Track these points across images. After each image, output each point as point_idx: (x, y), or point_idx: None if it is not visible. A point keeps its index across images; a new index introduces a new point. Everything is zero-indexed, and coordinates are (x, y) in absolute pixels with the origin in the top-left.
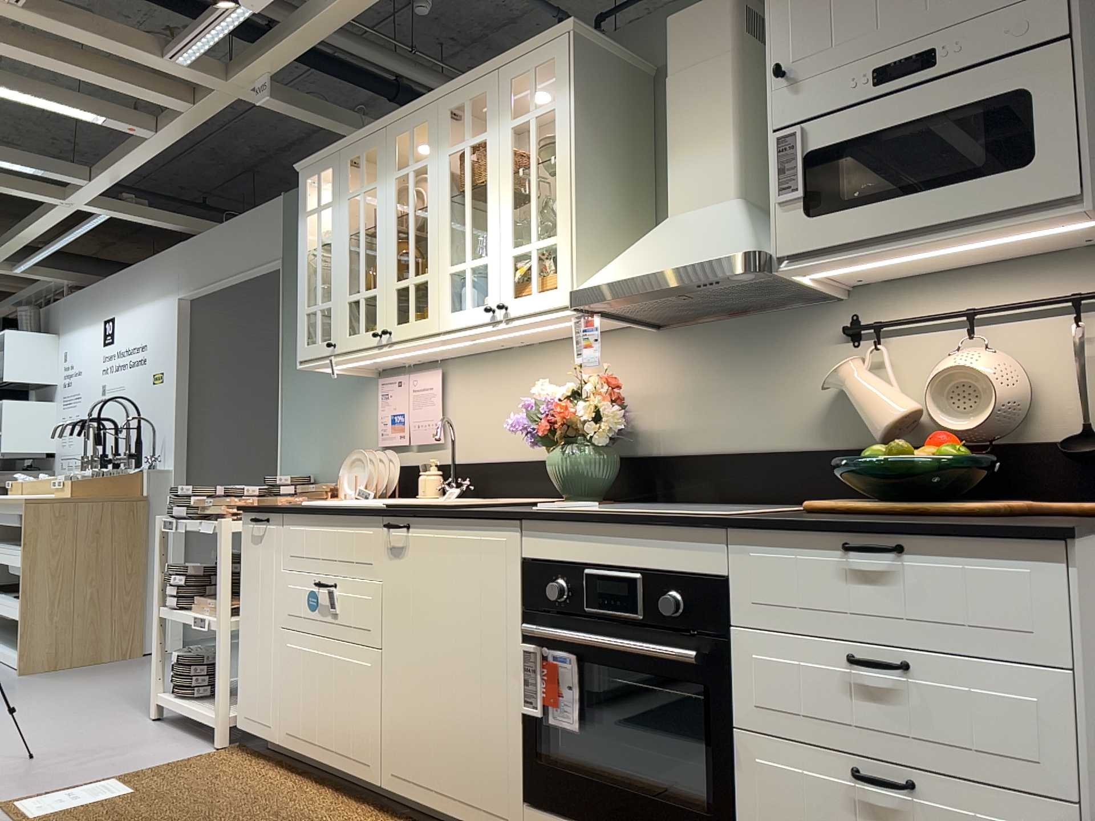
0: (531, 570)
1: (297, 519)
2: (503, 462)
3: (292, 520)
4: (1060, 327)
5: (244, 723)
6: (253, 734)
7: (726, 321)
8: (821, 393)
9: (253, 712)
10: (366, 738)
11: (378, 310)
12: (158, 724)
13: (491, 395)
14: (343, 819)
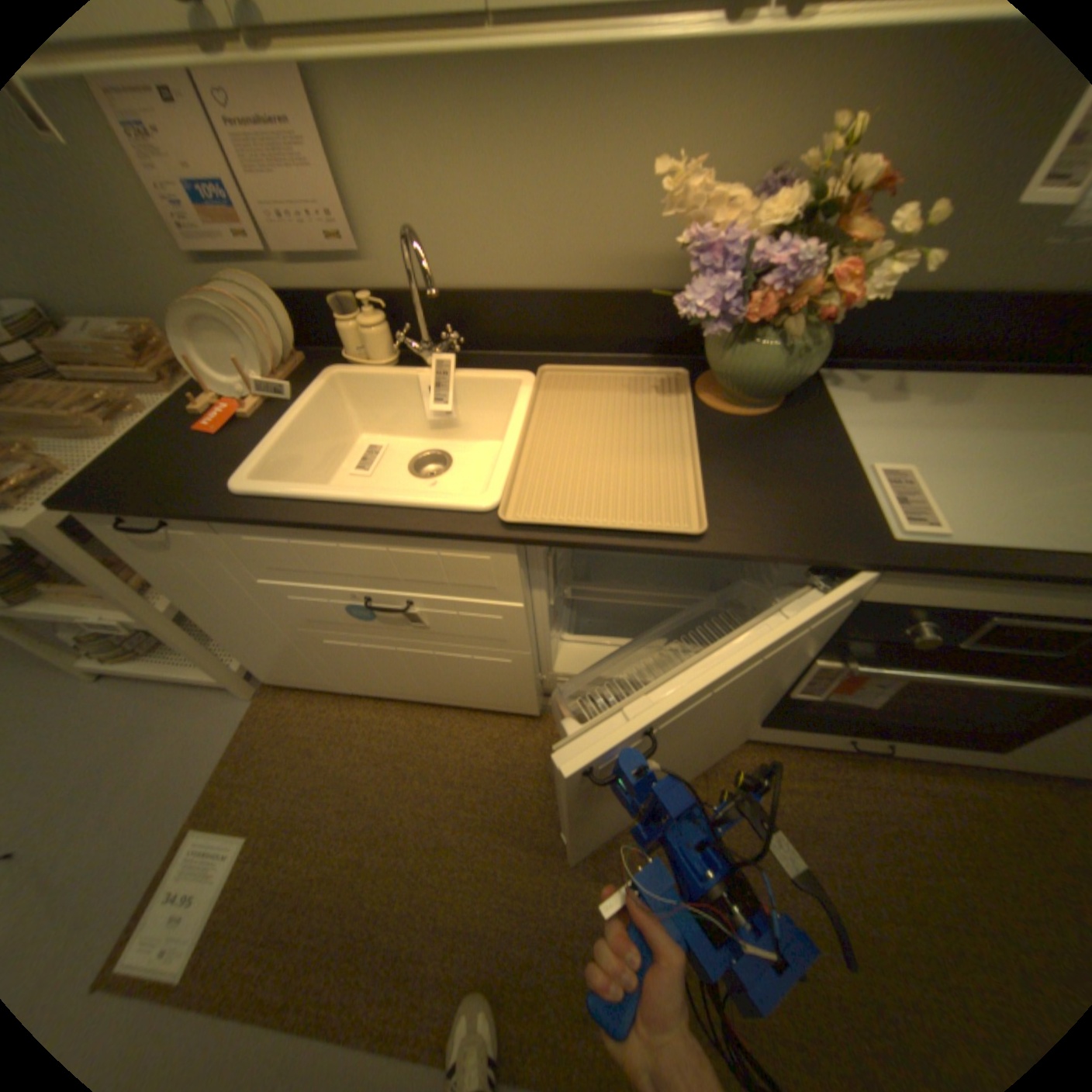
0: (878, 612)
1: (259, 530)
2: (509, 291)
3: (242, 530)
4: None
5: (277, 683)
6: (299, 688)
7: None
8: None
9: (290, 679)
10: (513, 698)
11: None
12: (110, 689)
13: (460, 150)
14: (516, 751)
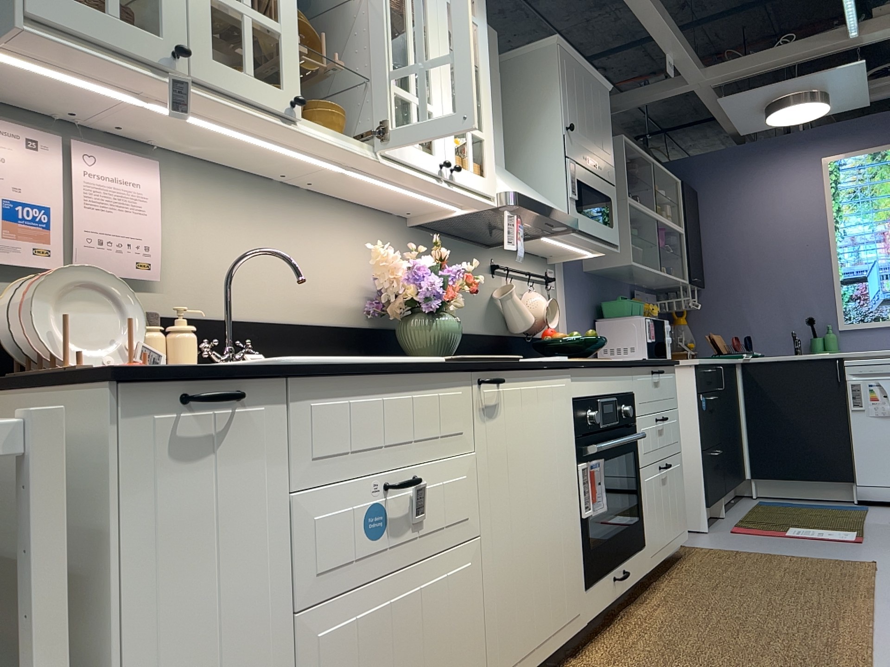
0: (578, 406)
1: (326, 388)
2: (267, 323)
3: (312, 389)
4: (541, 289)
5: None
6: None
7: (447, 237)
8: (486, 300)
9: None
10: (470, 664)
11: (287, 62)
12: None
13: (243, 232)
14: None
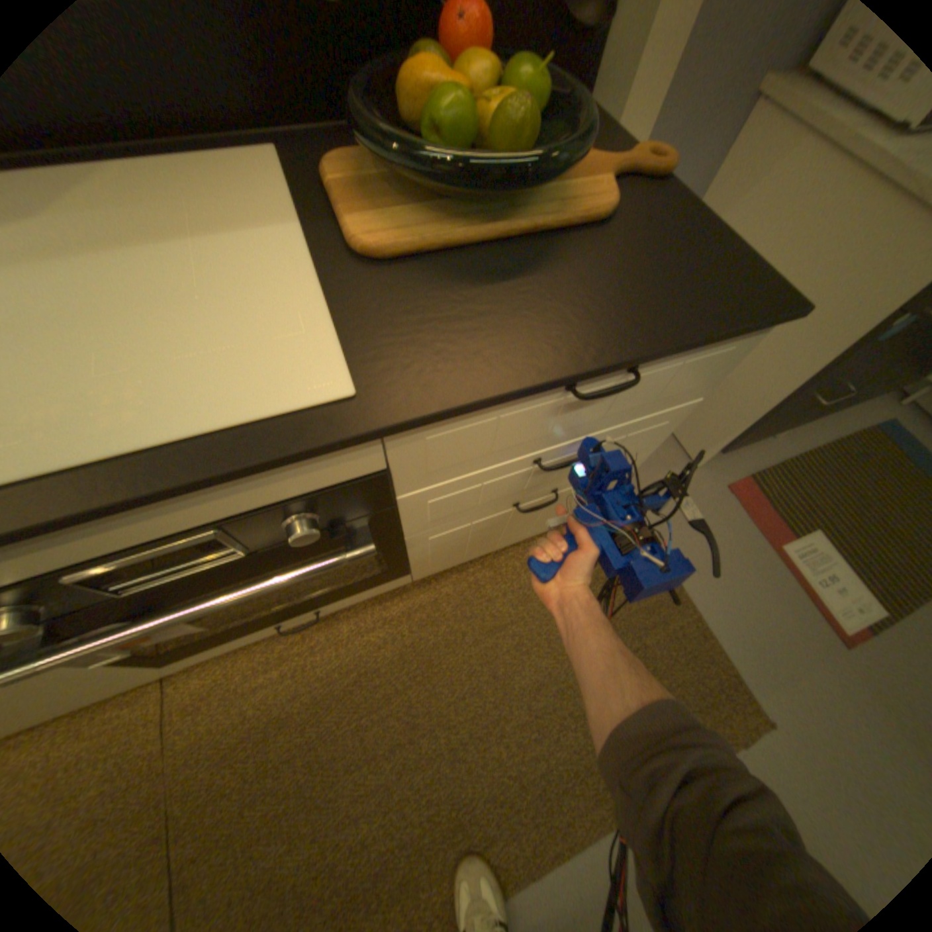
0: None
1: None
2: None
3: None
4: None
5: None
6: None
7: None
8: None
9: None
10: None
11: None
12: None
13: None
14: None
